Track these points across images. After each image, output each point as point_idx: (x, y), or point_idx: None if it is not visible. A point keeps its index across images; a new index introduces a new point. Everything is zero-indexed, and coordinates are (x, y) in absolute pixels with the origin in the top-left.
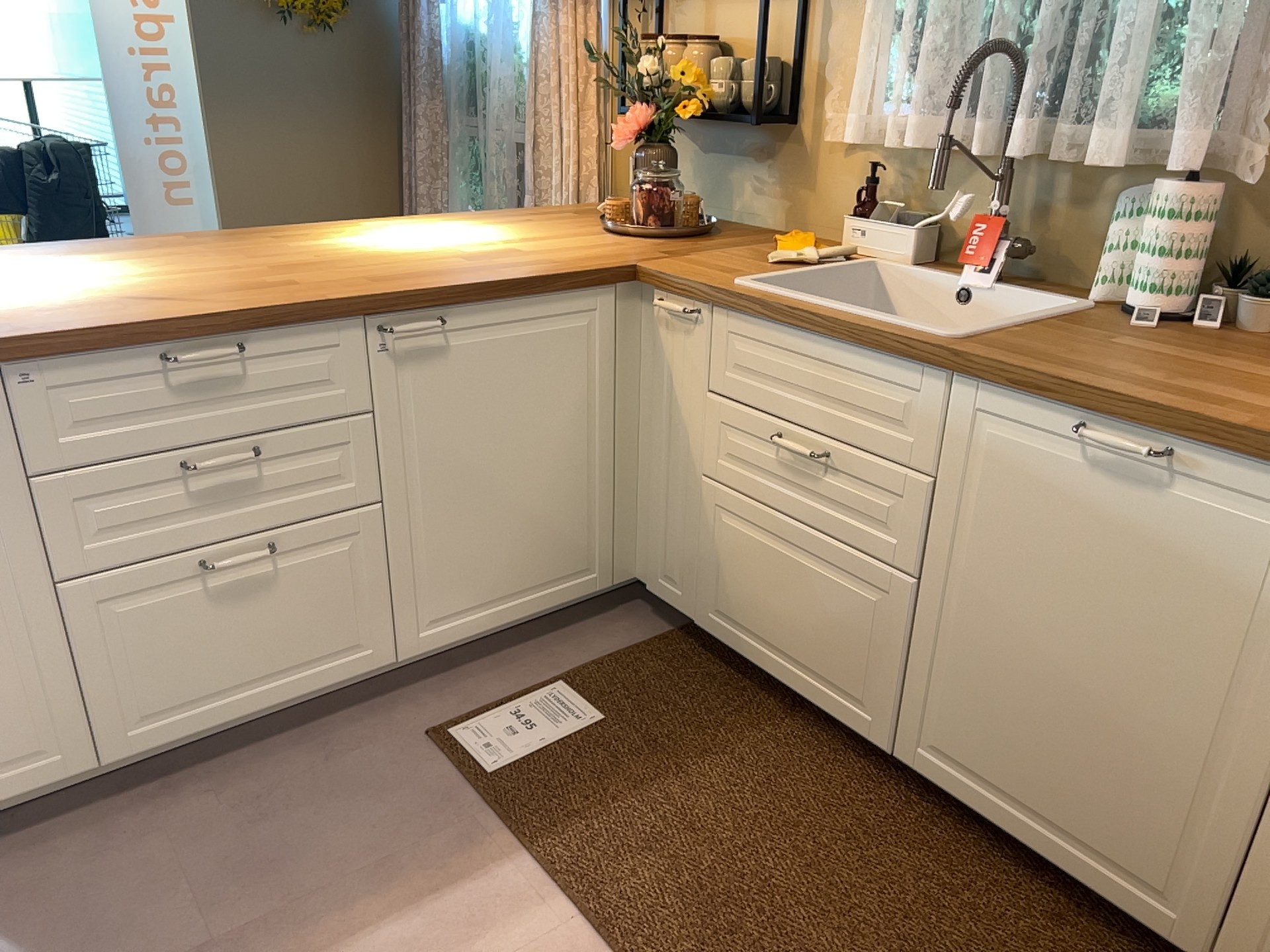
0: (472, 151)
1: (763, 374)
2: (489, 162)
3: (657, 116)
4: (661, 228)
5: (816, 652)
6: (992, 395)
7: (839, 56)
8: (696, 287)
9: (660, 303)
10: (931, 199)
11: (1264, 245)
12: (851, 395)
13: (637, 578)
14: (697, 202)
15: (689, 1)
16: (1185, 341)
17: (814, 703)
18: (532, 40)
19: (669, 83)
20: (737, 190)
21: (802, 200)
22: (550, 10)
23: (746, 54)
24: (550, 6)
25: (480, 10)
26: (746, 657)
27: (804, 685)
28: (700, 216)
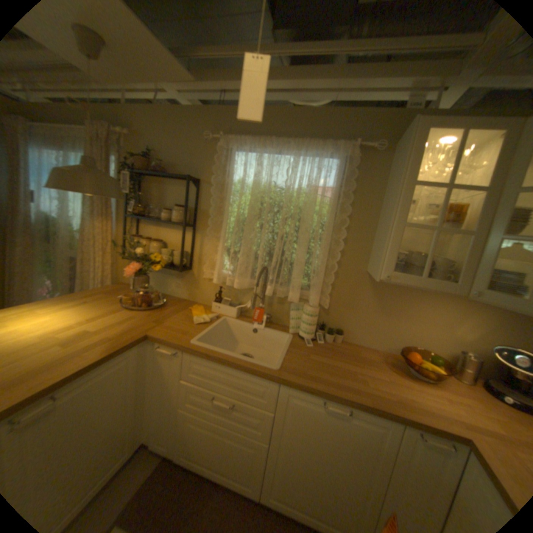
0: (44, 256)
1: (204, 377)
2: (55, 263)
3: (143, 267)
4: (147, 307)
5: (228, 471)
6: (295, 391)
7: (206, 253)
8: (175, 346)
9: (159, 351)
10: (238, 296)
11: (327, 318)
12: (242, 387)
13: (142, 444)
14: (158, 294)
15: (149, 225)
16: (323, 351)
17: (227, 488)
18: (79, 225)
19: (146, 255)
20: (169, 285)
21: (194, 291)
22: (89, 218)
23: (172, 245)
24: (88, 216)
25: (50, 207)
26: (196, 473)
27: (222, 482)
28: (159, 297)
